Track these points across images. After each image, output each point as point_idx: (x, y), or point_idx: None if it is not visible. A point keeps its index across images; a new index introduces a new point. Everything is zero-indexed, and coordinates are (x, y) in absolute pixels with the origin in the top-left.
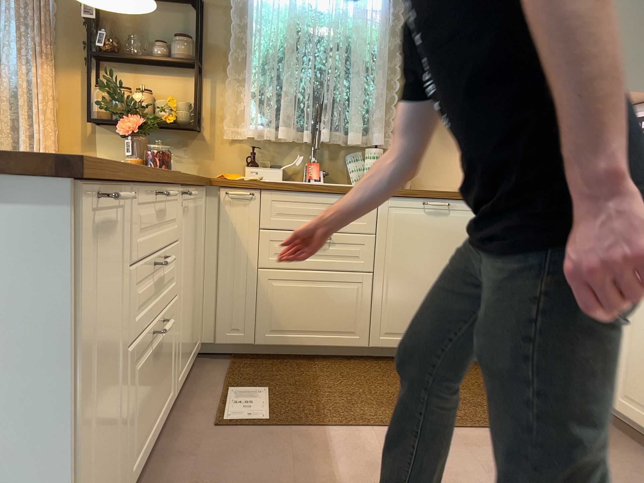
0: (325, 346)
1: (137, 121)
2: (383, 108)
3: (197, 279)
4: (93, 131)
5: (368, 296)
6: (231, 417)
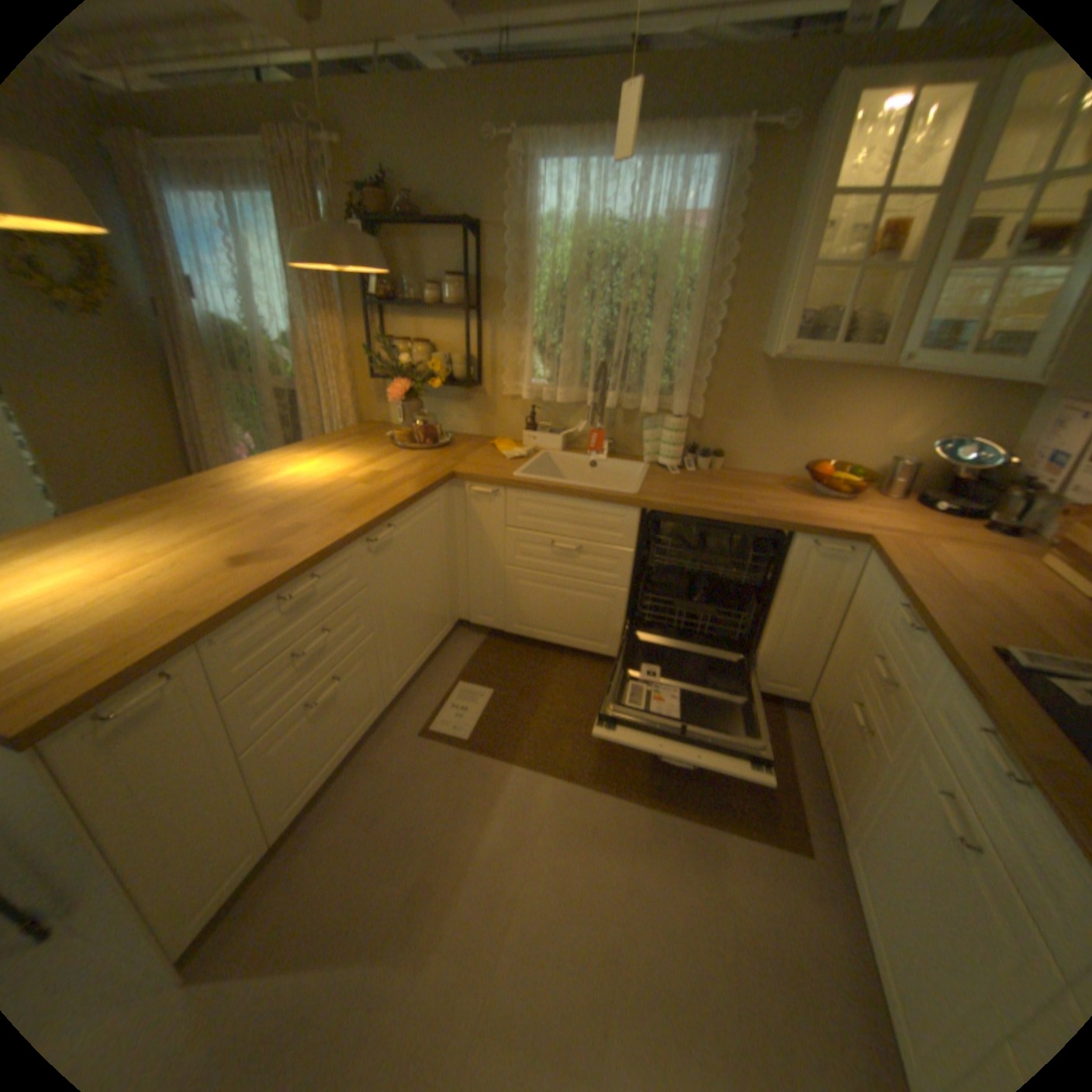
0: (572, 647)
1: (402, 388)
2: (697, 360)
3: (433, 581)
4: (382, 381)
5: (620, 611)
6: (440, 726)
